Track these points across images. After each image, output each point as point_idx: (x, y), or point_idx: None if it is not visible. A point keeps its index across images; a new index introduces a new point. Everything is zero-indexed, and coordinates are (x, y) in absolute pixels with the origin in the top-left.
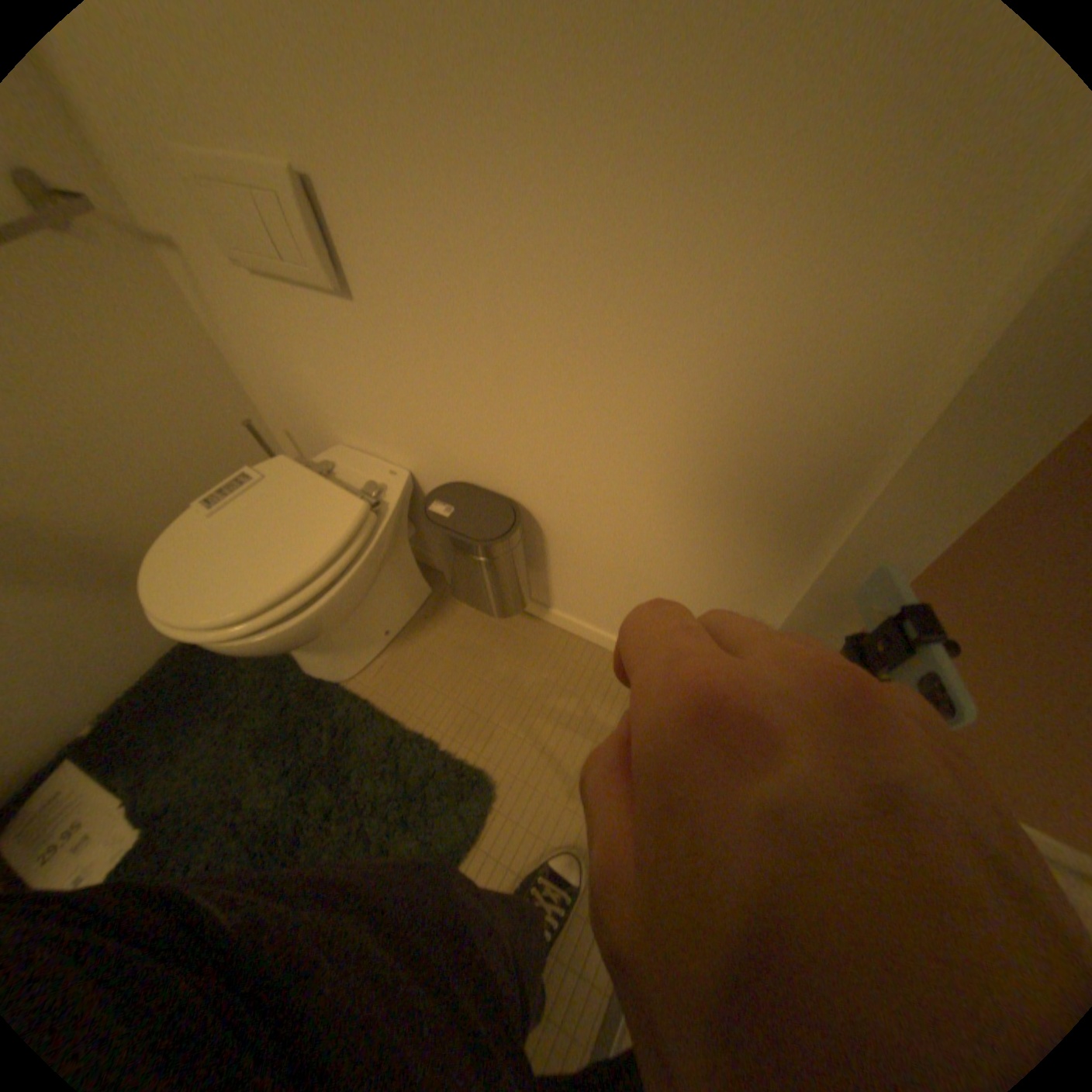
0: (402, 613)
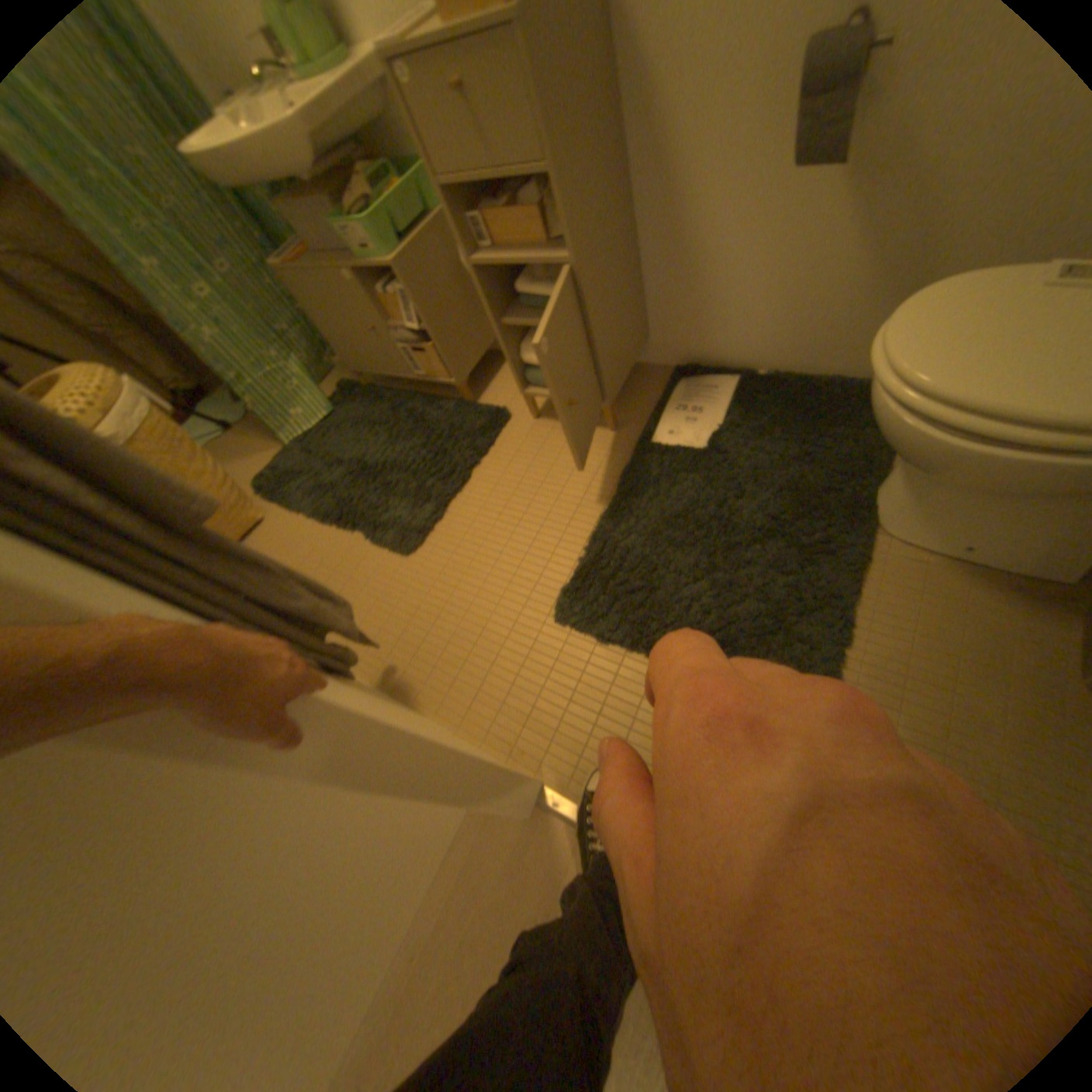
0: (1008, 556)
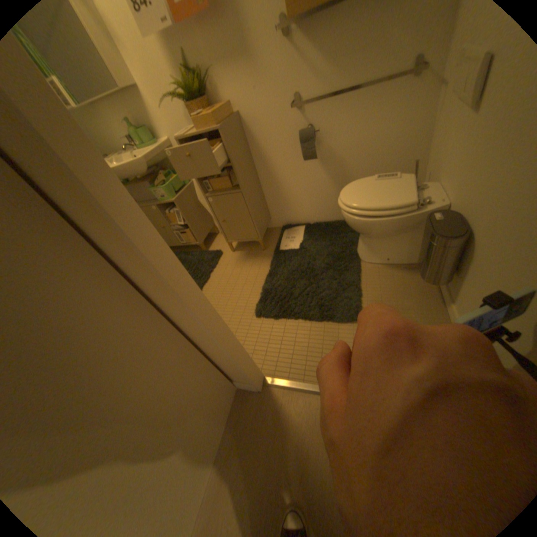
0: (399, 258)
